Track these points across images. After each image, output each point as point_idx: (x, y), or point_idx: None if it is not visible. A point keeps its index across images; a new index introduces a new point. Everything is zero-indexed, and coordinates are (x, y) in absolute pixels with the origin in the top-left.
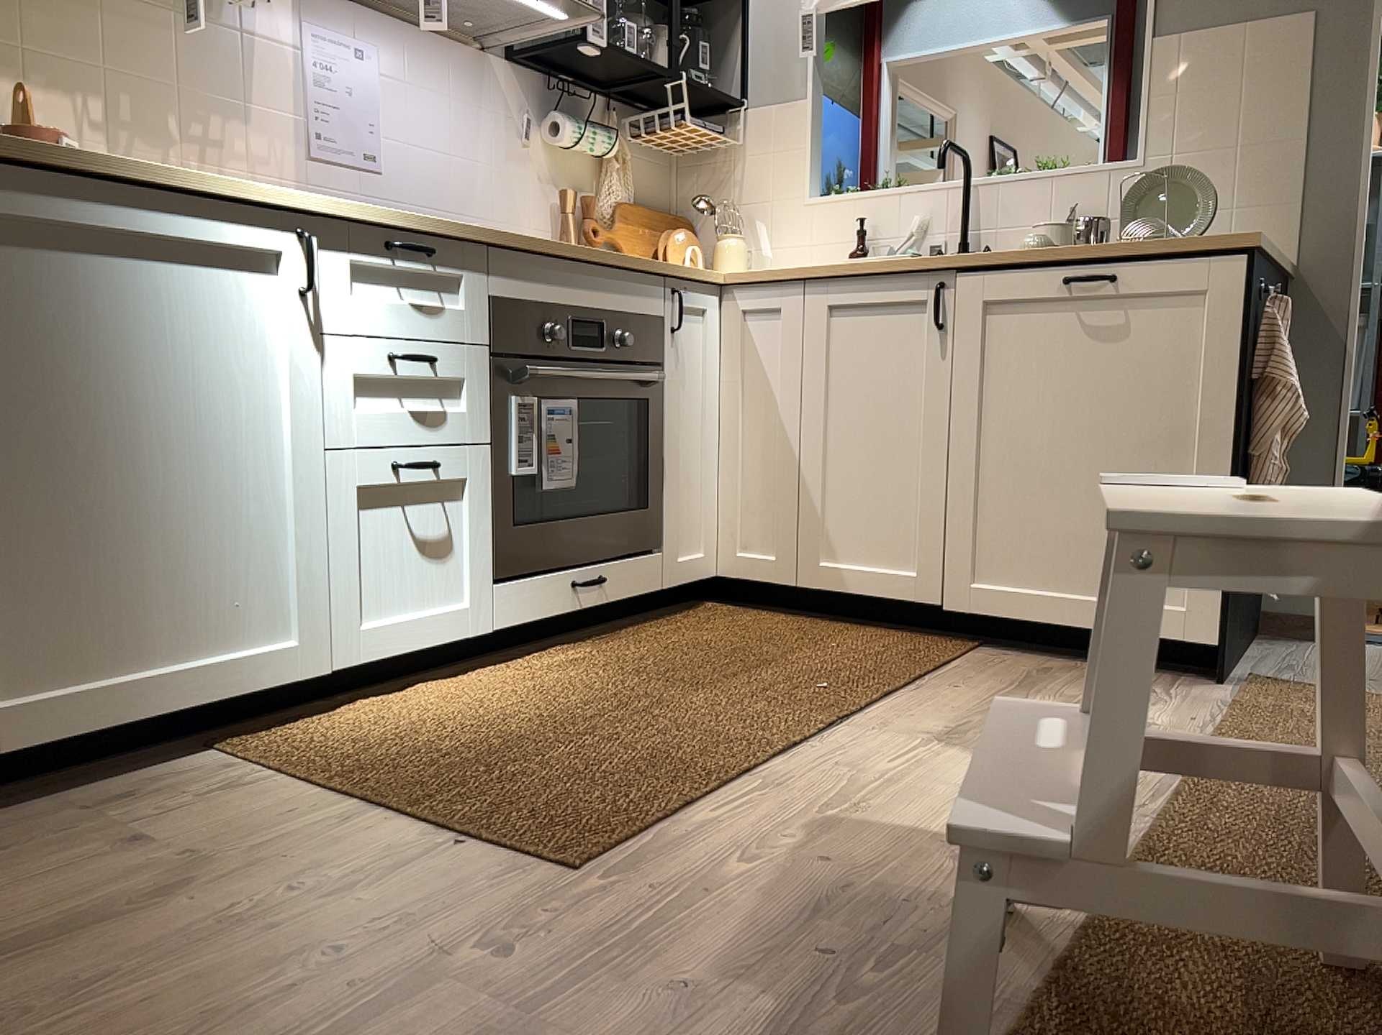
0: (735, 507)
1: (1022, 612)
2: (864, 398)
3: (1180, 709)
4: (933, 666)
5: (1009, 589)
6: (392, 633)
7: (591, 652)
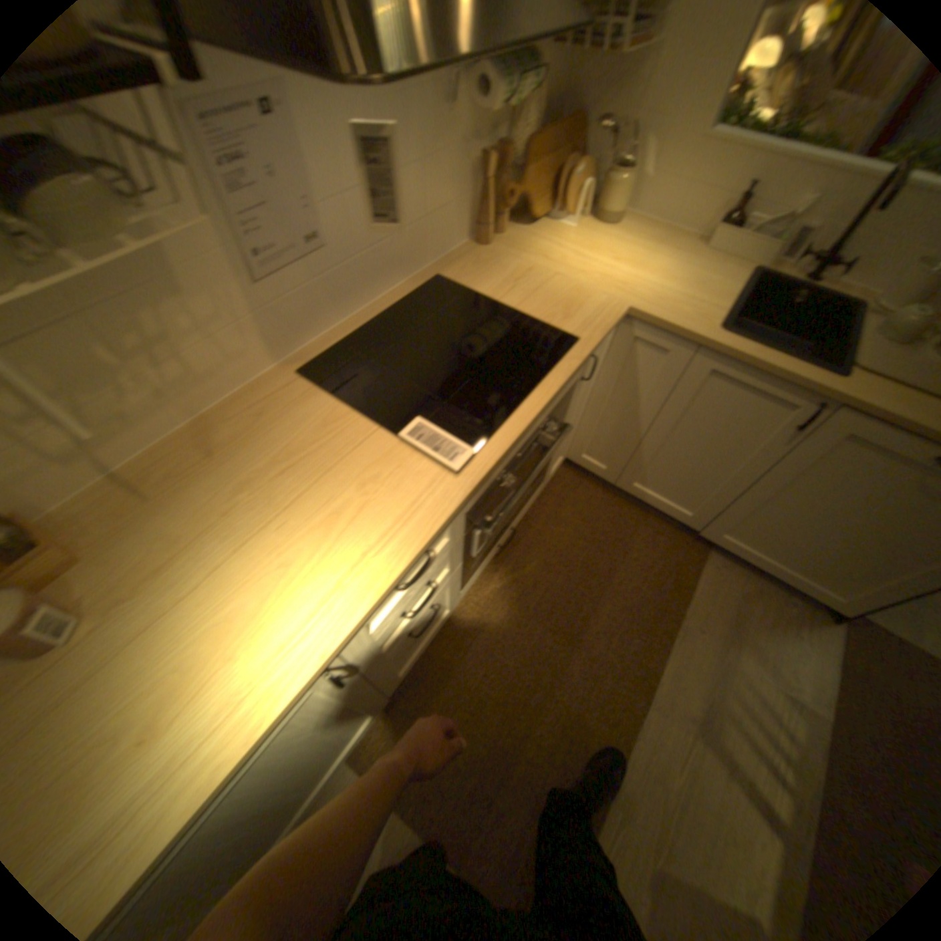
0: (585, 436)
1: (746, 557)
2: (706, 431)
3: (818, 675)
4: (690, 601)
5: (744, 547)
6: (412, 661)
7: (506, 576)
